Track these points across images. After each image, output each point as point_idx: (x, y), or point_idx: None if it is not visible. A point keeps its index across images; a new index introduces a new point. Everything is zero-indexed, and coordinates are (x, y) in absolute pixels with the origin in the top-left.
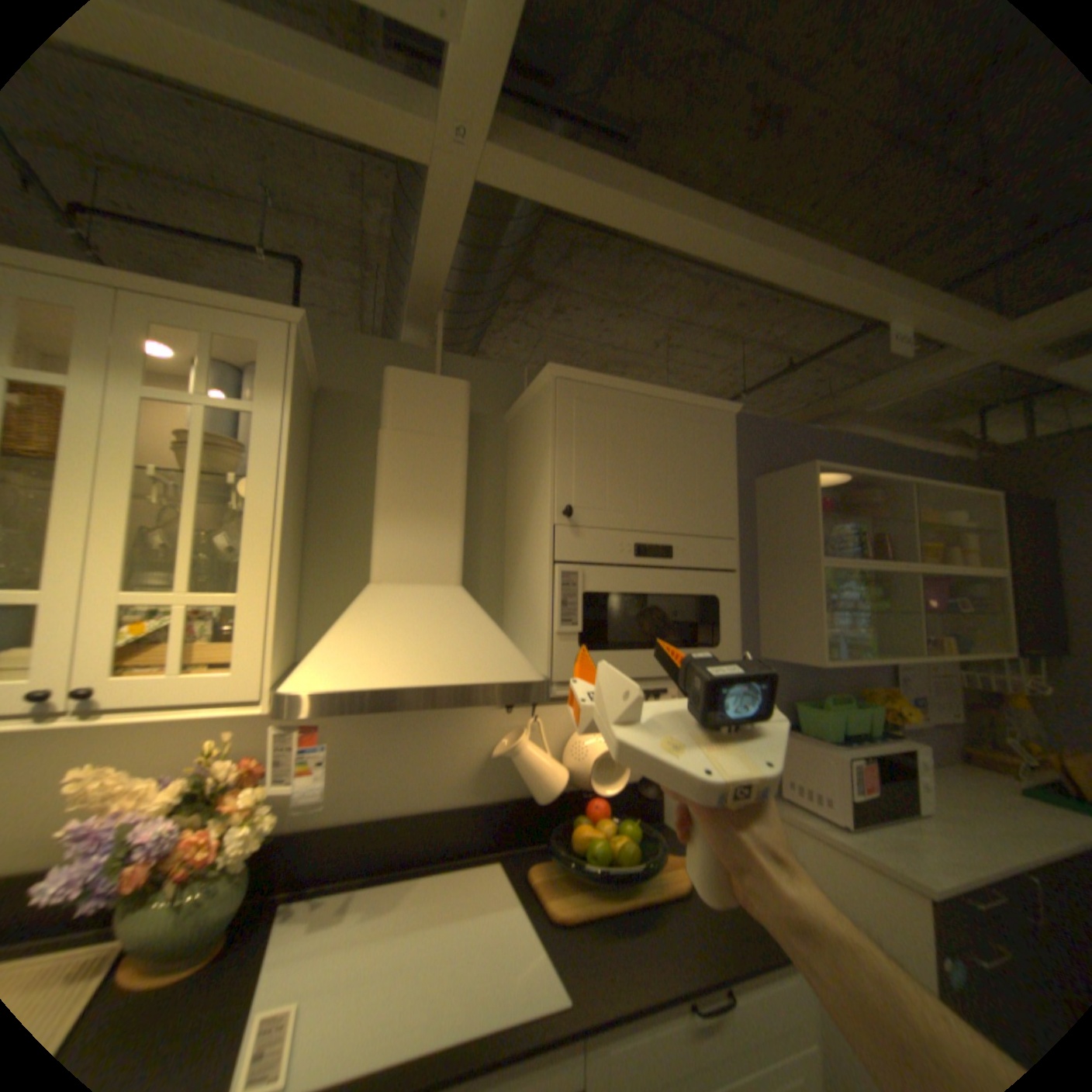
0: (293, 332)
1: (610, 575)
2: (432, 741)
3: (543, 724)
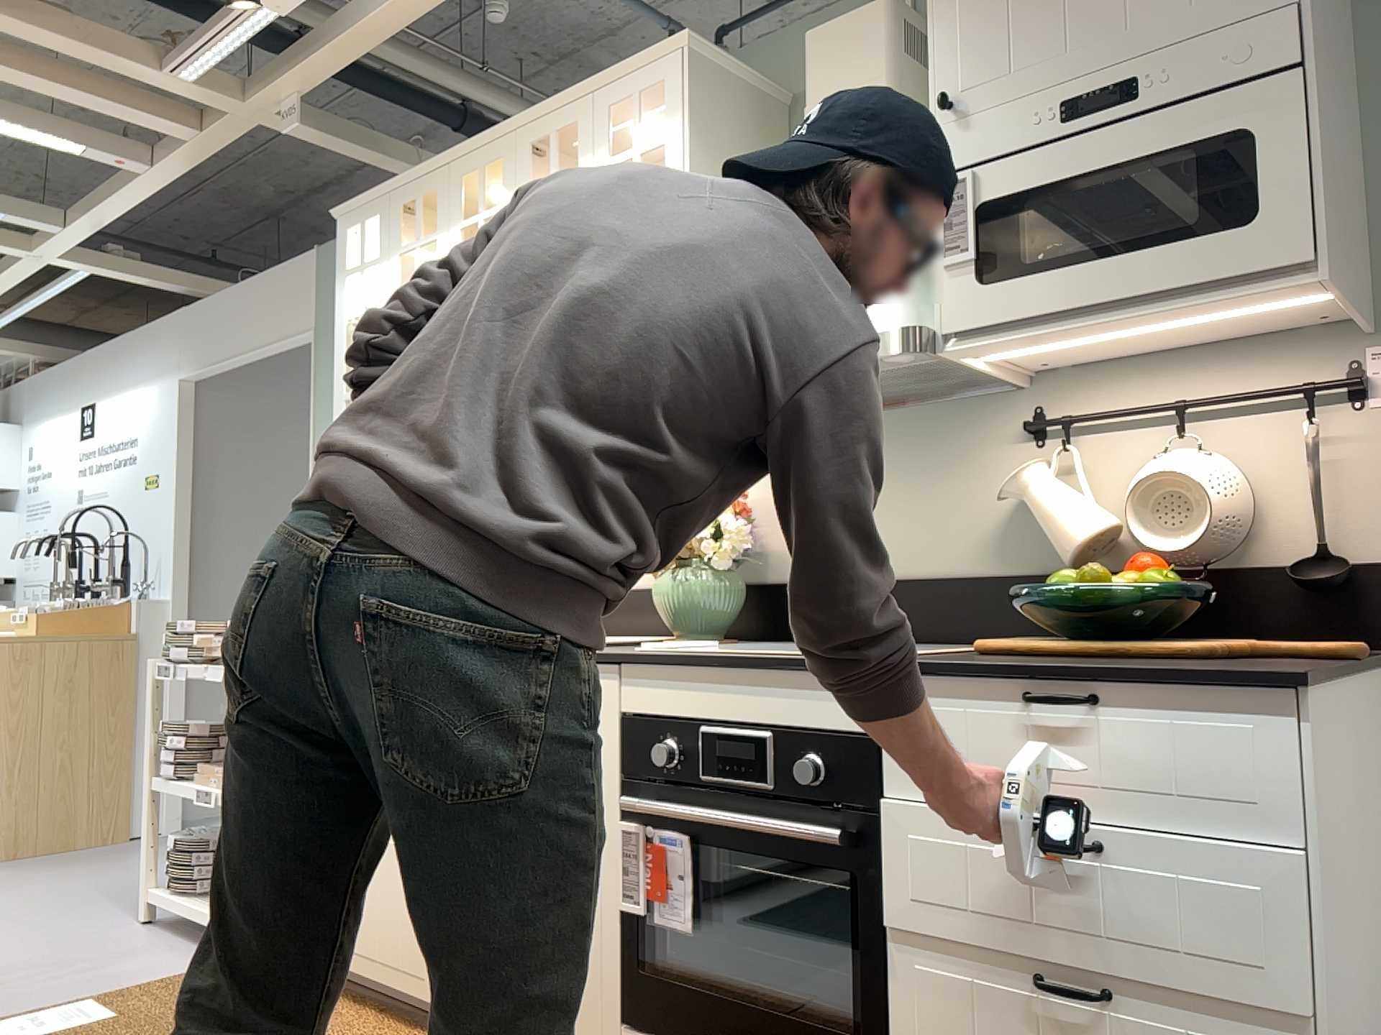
0: (685, 58)
1: (1019, 167)
2: (937, 487)
3: (1079, 451)
